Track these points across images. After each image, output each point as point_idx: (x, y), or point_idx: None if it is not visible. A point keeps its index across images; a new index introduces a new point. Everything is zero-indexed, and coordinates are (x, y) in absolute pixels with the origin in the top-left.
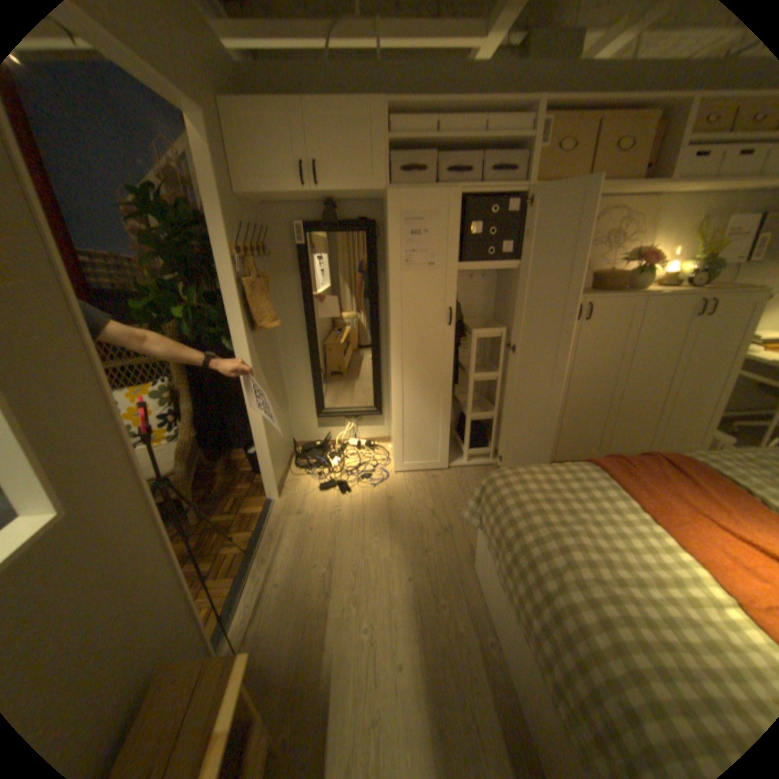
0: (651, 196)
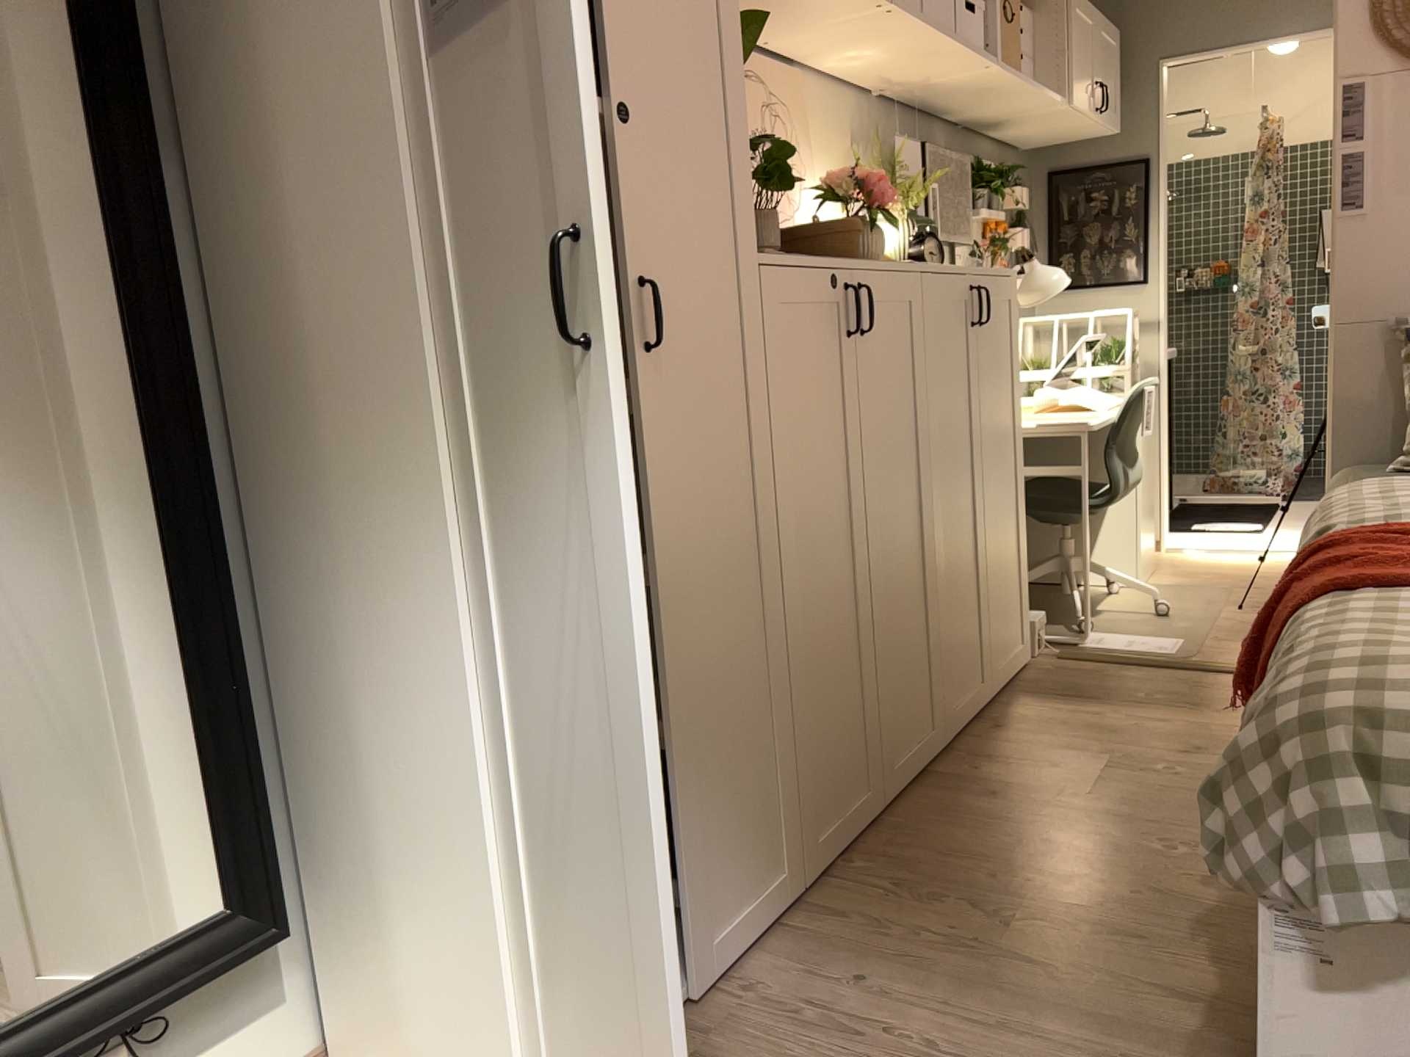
0: (785, 62)
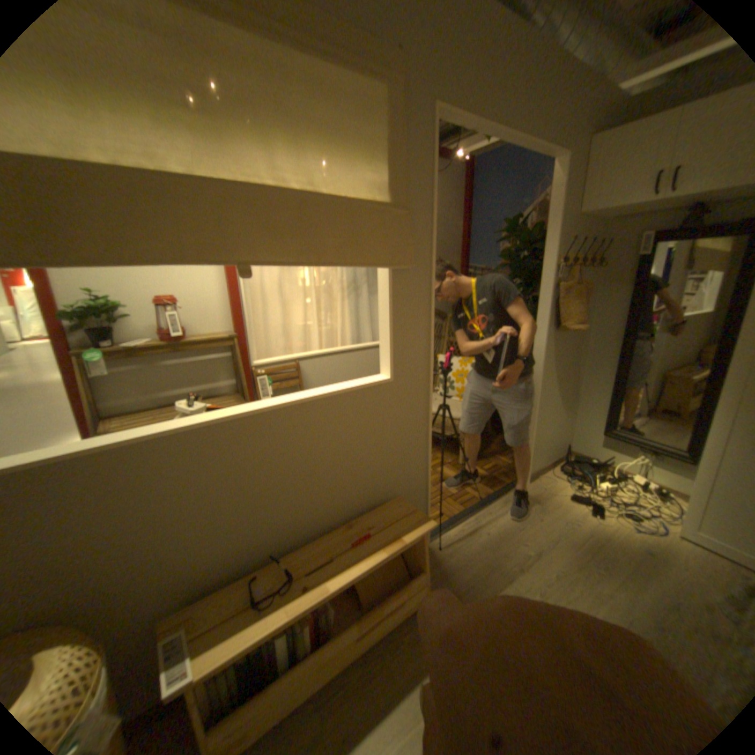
0: None
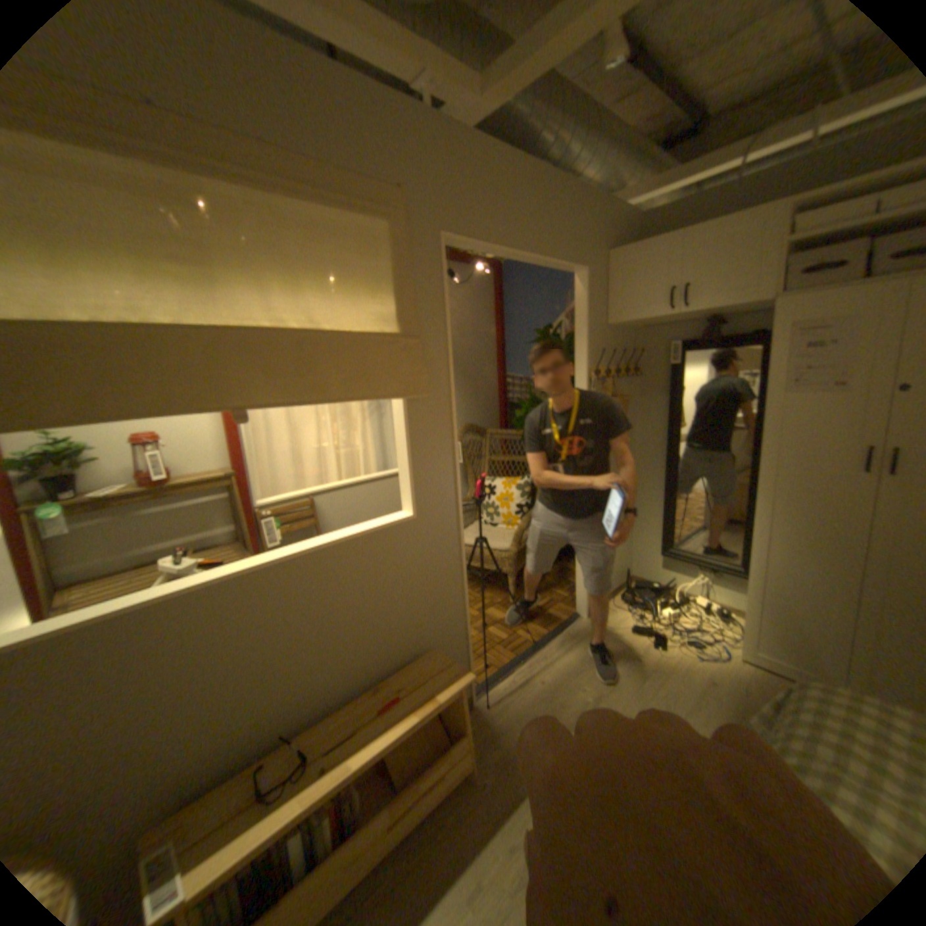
0: None
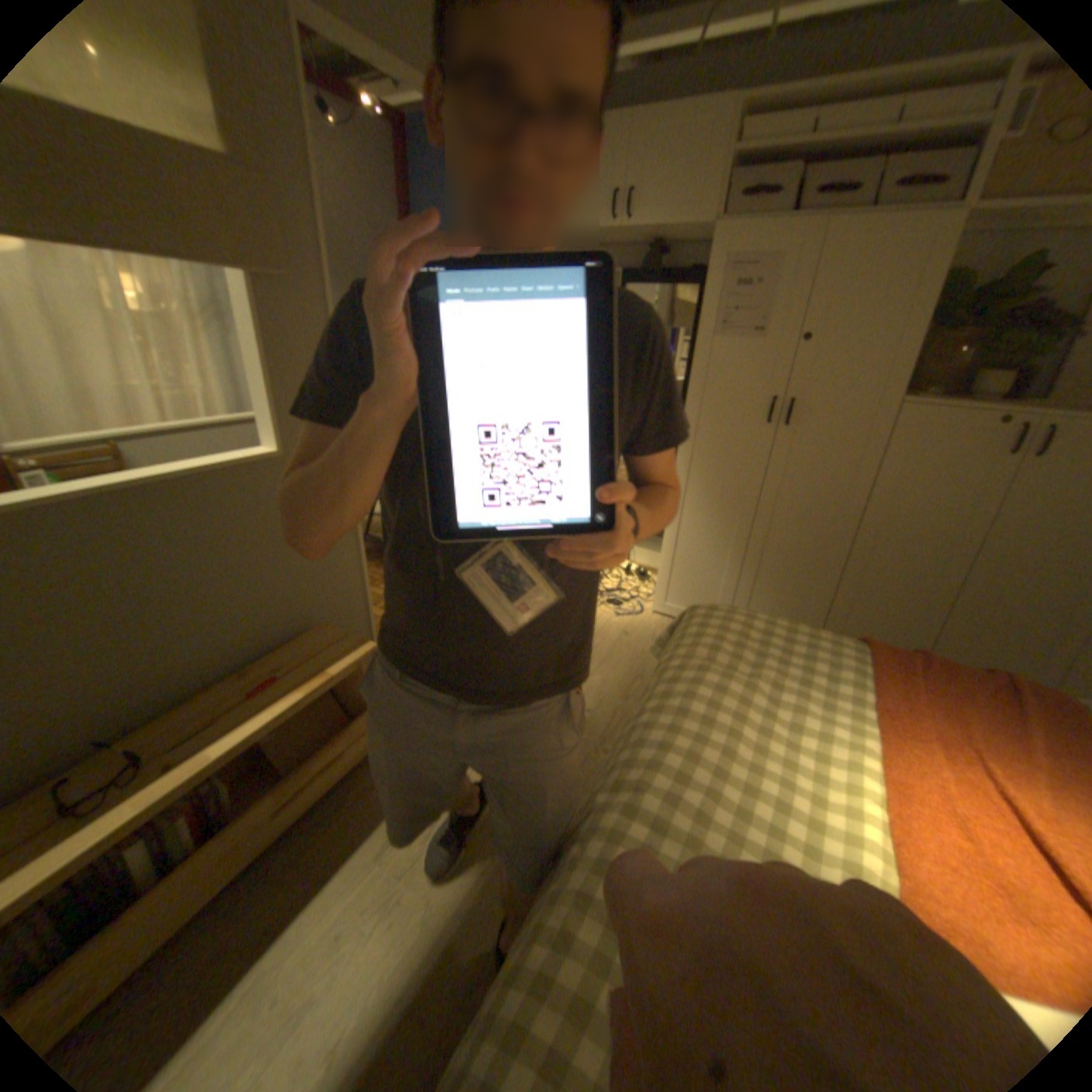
0: None
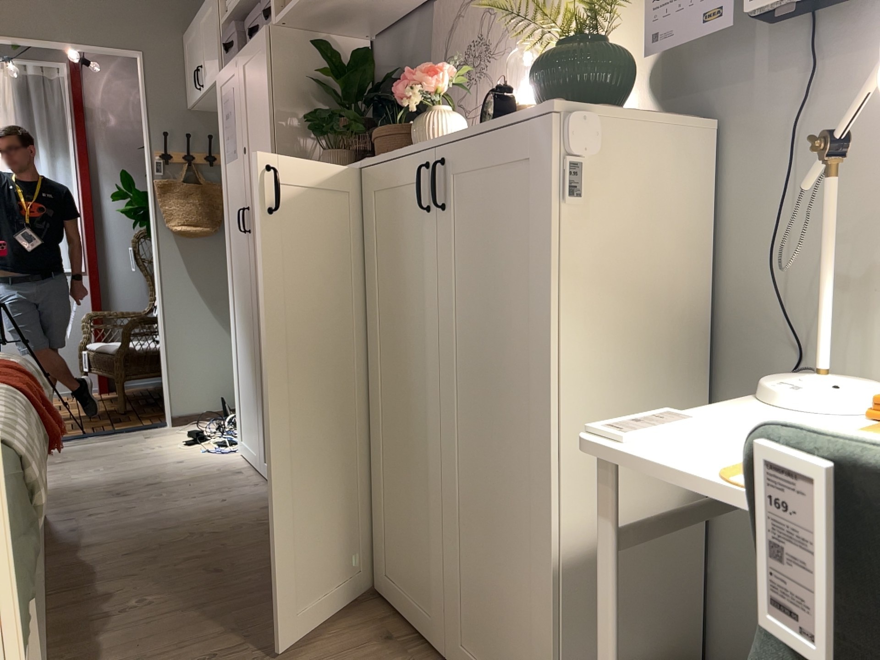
0: None
